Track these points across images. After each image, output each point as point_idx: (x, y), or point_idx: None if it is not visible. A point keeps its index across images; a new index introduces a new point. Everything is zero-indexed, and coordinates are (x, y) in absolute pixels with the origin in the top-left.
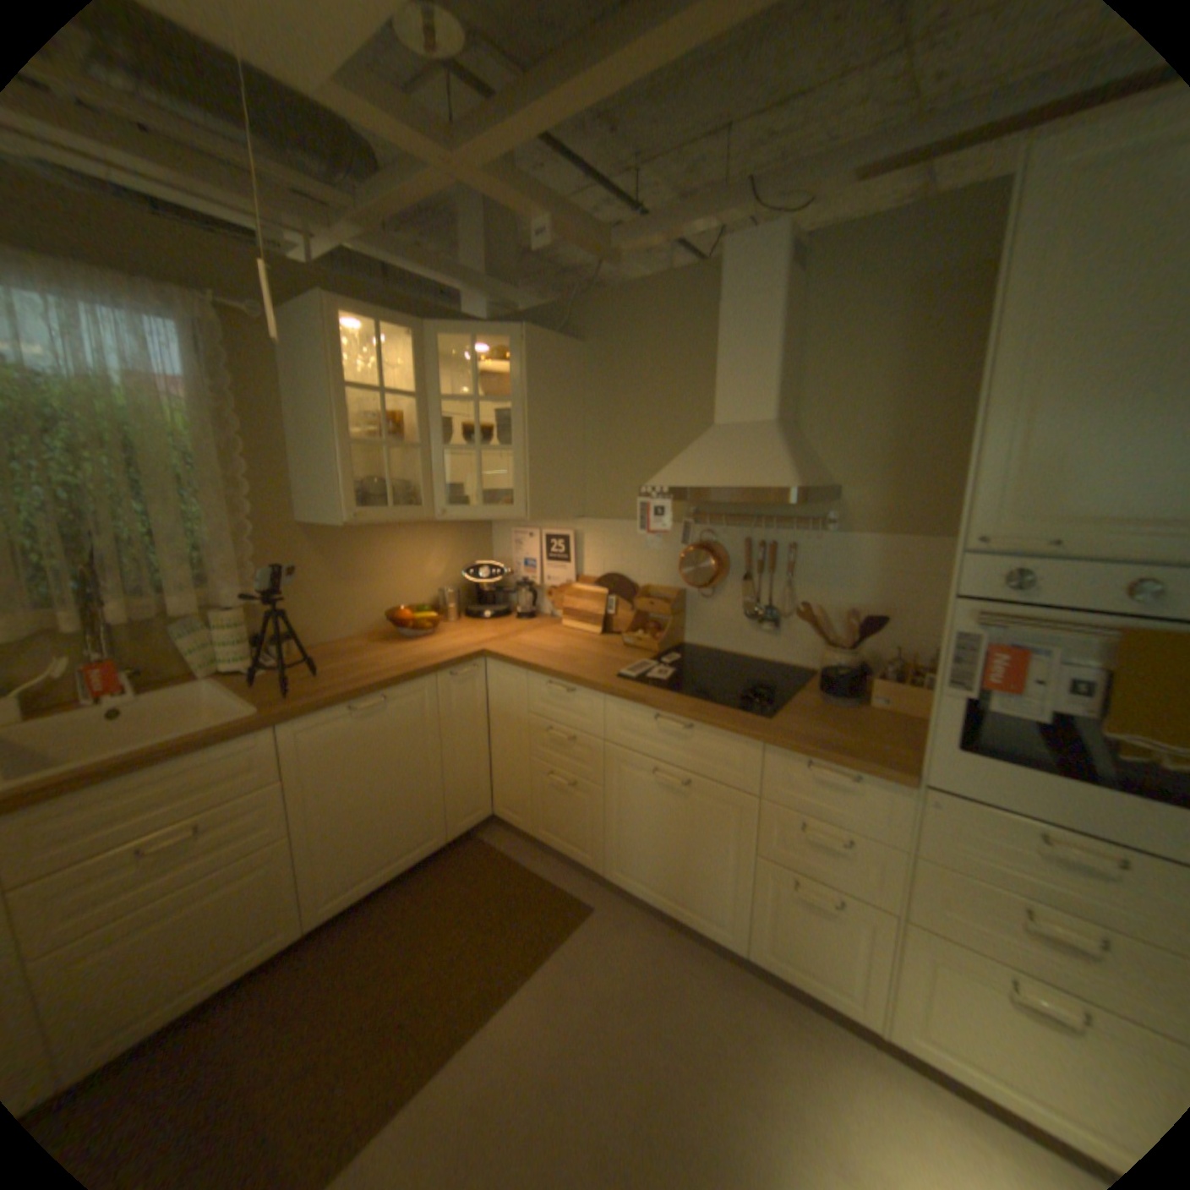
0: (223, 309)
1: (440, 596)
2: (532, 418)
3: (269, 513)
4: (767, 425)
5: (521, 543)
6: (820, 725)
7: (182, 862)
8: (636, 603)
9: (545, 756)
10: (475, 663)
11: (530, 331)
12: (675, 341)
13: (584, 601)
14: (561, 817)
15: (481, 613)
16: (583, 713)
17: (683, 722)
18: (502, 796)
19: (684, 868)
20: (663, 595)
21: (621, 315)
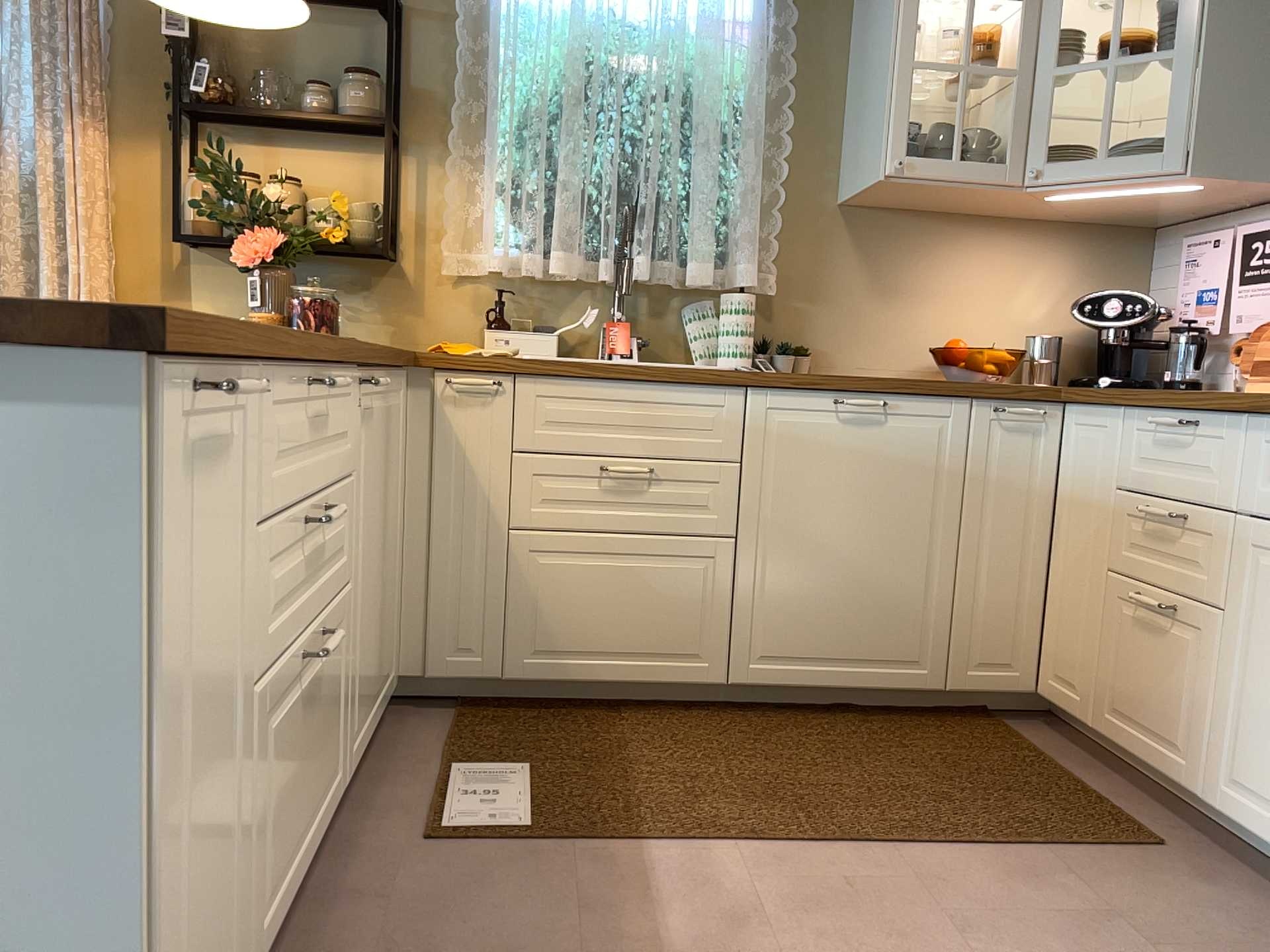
0: None
1: (1030, 343)
2: None
3: (812, 186)
4: None
5: (1199, 262)
6: None
7: (633, 503)
8: None
9: (1135, 567)
10: (1046, 408)
11: None
12: None
13: None
14: (1145, 683)
15: (1096, 376)
16: (1209, 466)
17: None
18: (1058, 656)
19: None
20: None
21: None
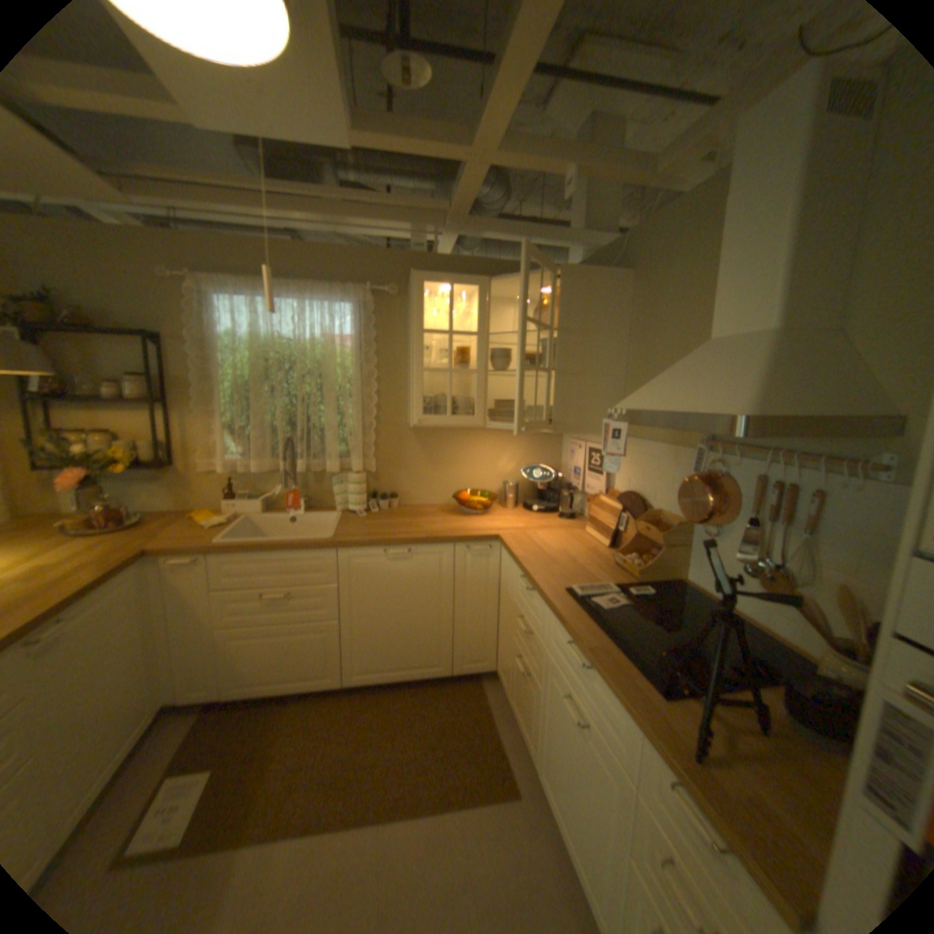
0: (380, 292)
1: (503, 487)
2: (565, 345)
3: (392, 417)
4: (765, 337)
5: (574, 454)
6: (732, 749)
7: (280, 612)
8: (638, 527)
9: (519, 642)
10: (491, 545)
11: (570, 270)
12: (712, 252)
13: (605, 515)
14: (522, 702)
15: (530, 508)
16: (538, 616)
17: (590, 662)
18: (501, 662)
19: (581, 820)
20: (674, 526)
21: (667, 237)
